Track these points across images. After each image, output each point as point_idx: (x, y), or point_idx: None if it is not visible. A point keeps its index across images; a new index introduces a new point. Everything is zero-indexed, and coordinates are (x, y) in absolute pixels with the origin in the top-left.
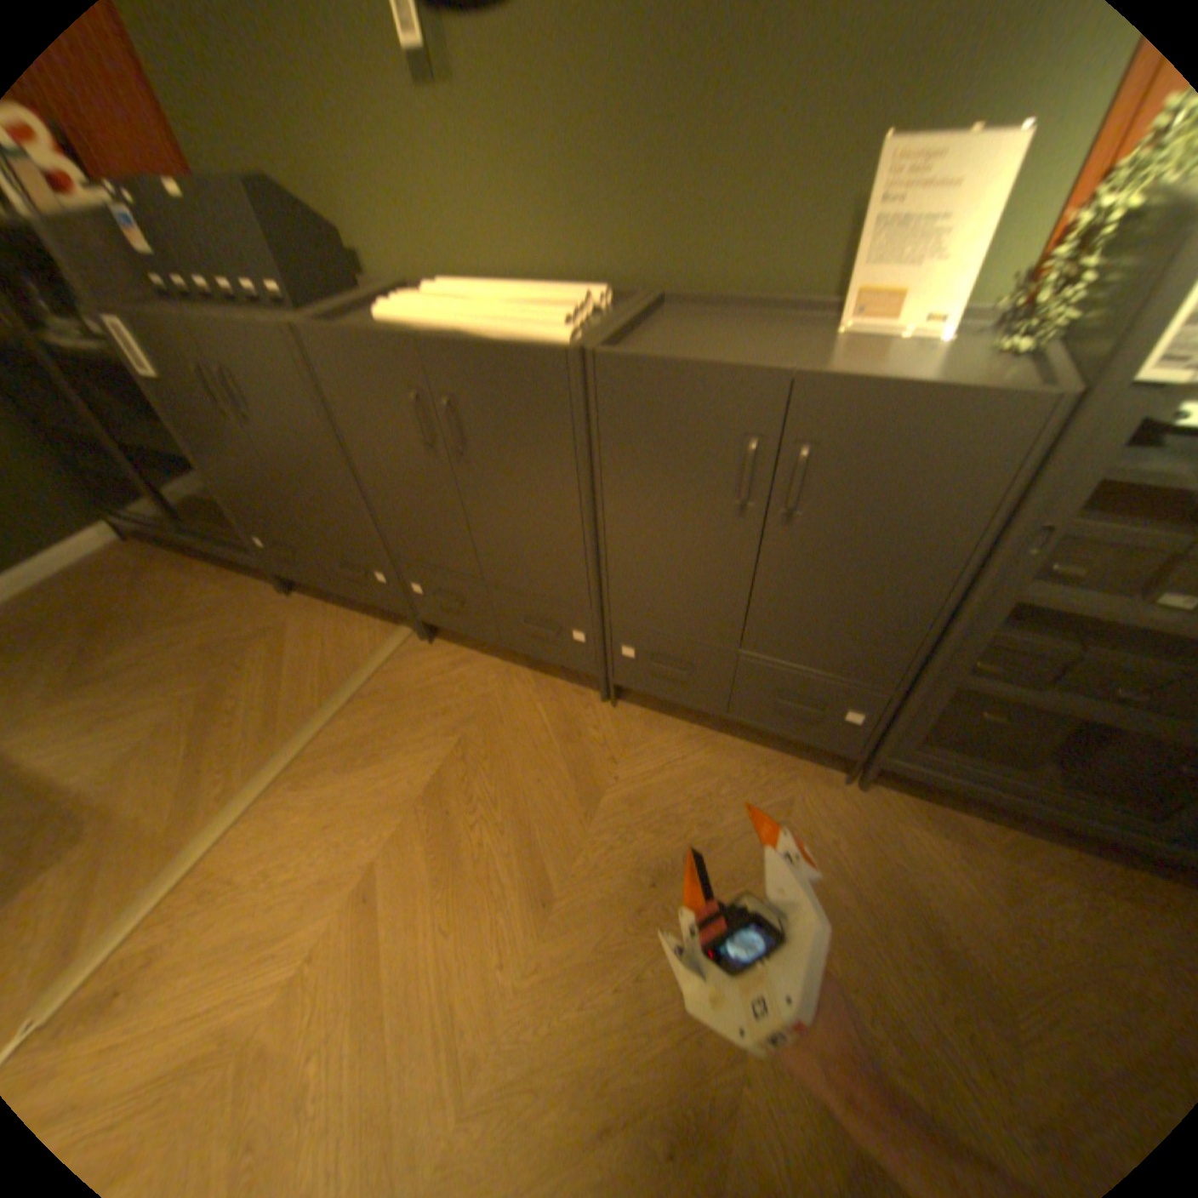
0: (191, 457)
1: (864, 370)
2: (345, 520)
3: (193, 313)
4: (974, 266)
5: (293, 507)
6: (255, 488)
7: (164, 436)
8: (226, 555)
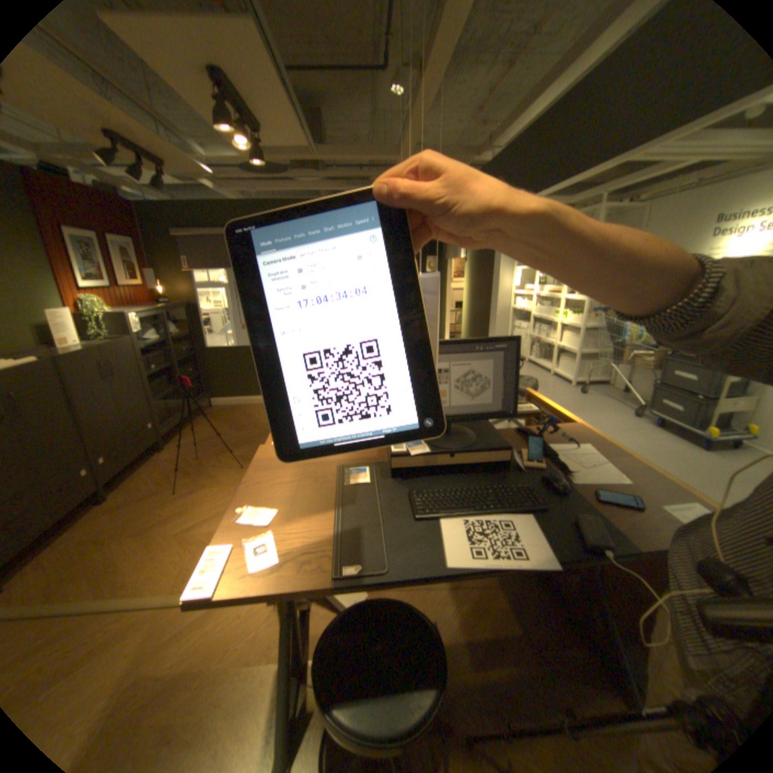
0: None
1: (106, 342)
2: None
3: None
4: (76, 330)
5: None
6: None
7: None
8: None
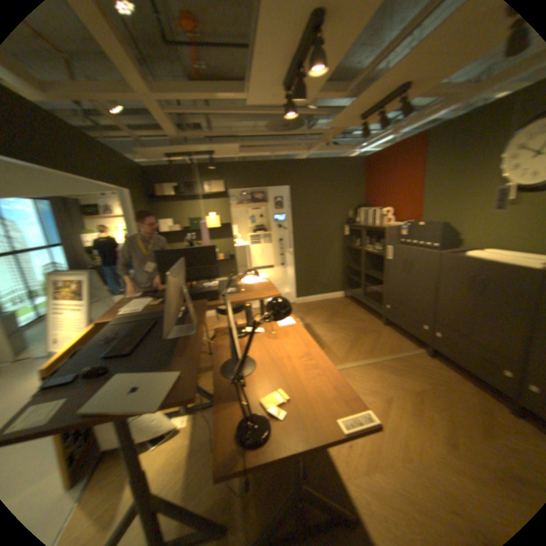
0: (383, 280)
1: None
2: (424, 306)
3: (413, 248)
4: None
5: (408, 299)
6: (399, 291)
7: (377, 274)
8: (374, 309)
